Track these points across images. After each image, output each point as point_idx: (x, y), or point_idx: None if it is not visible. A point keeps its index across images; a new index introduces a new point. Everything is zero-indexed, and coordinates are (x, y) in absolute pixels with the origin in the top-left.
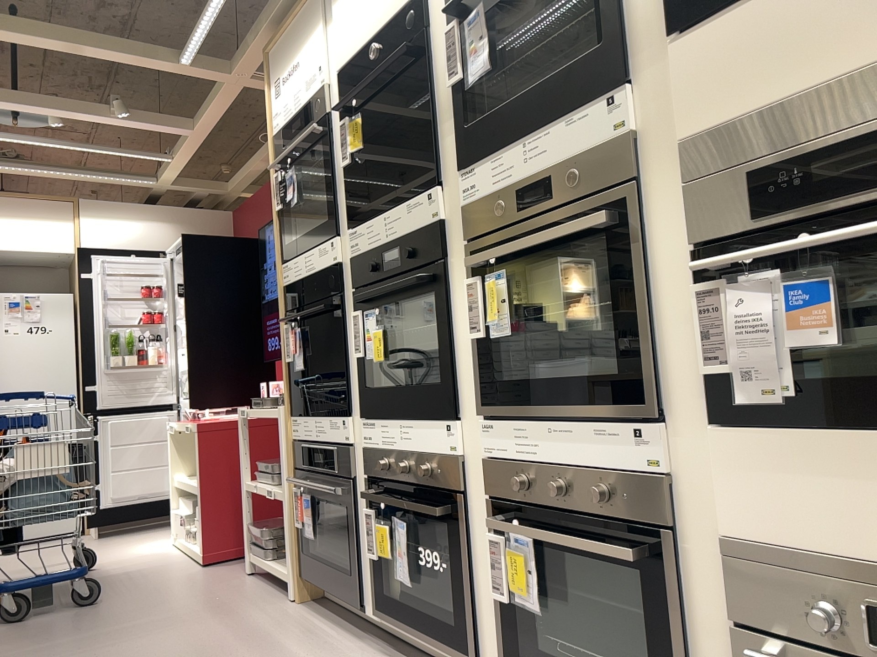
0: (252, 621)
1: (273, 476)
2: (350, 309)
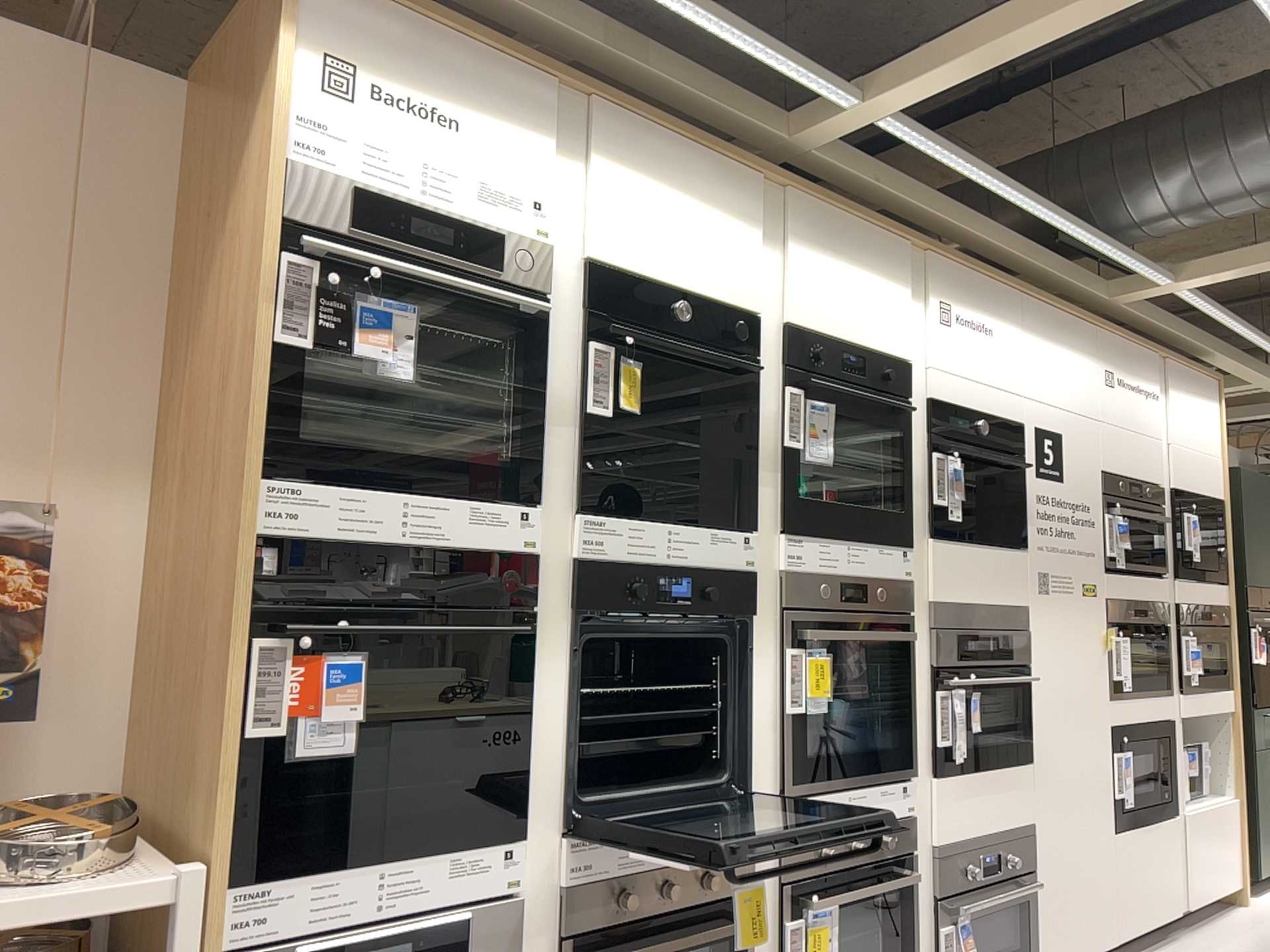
0: None
1: None
2: (554, 638)
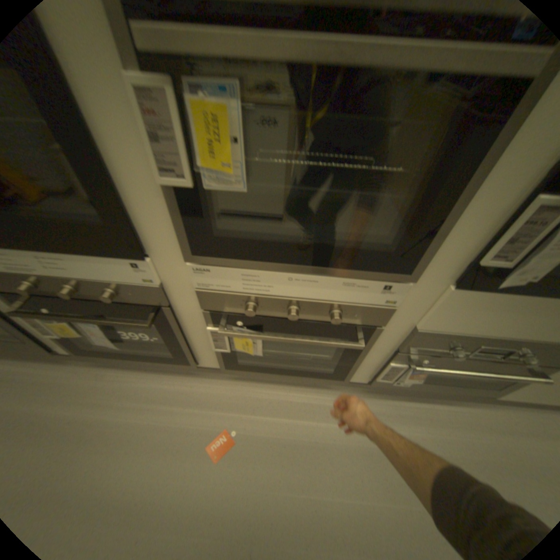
0: None
1: None
2: None
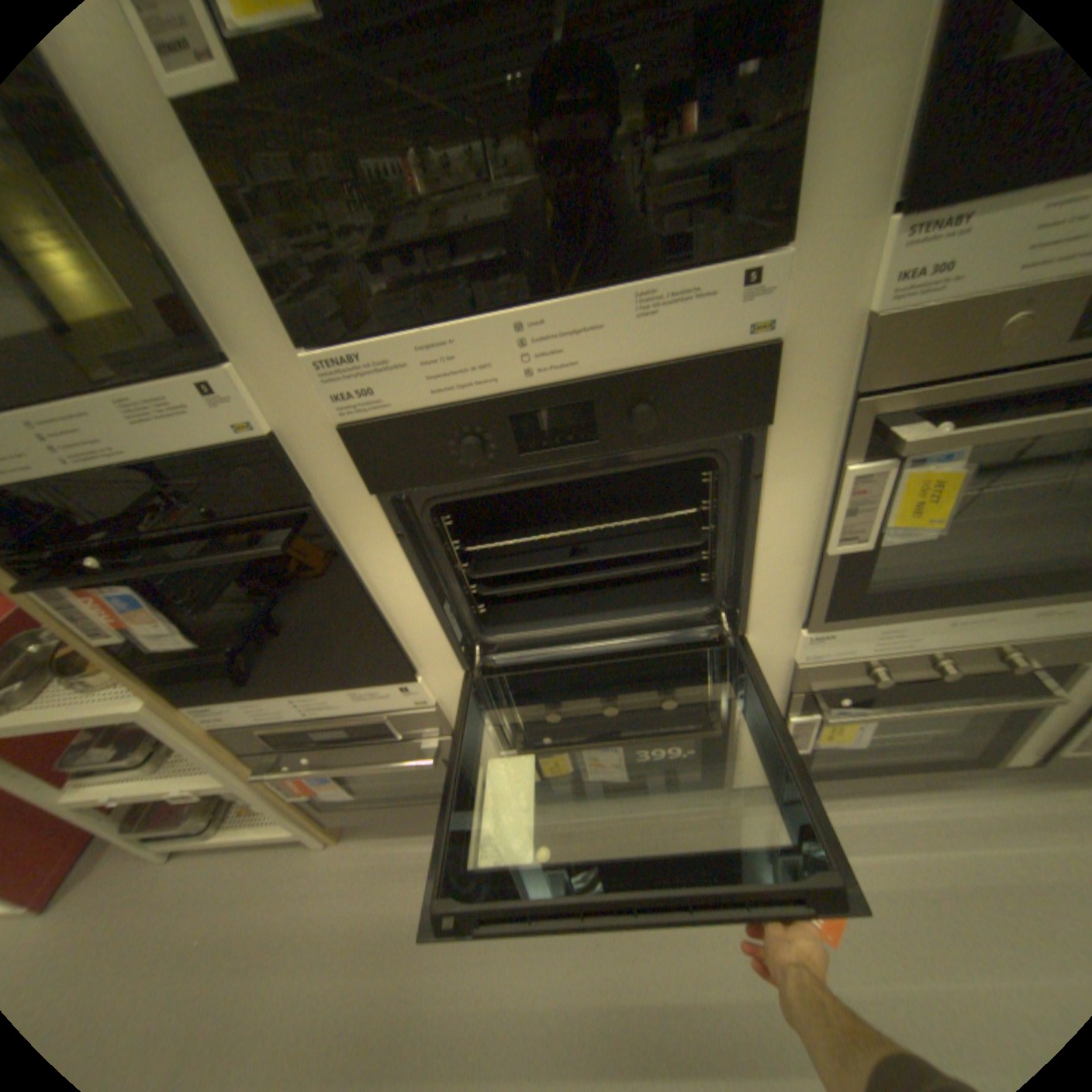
0: (327, 928)
1: (137, 768)
2: (363, 529)
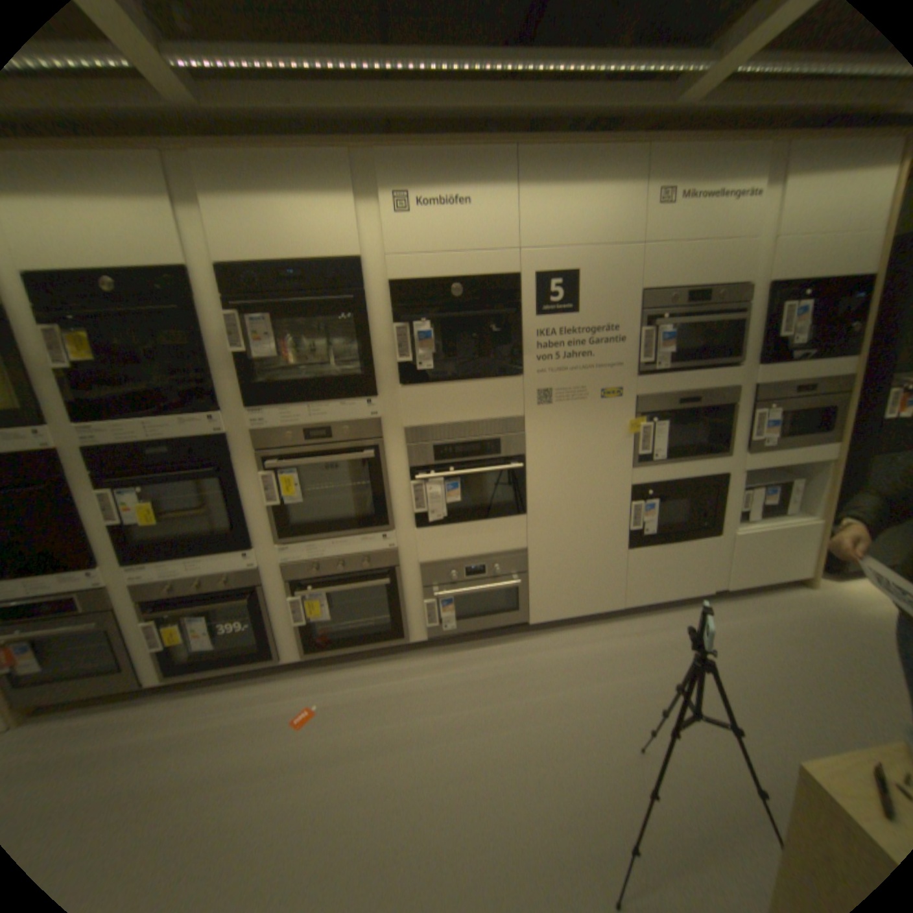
0: None
1: None
2: (83, 489)
